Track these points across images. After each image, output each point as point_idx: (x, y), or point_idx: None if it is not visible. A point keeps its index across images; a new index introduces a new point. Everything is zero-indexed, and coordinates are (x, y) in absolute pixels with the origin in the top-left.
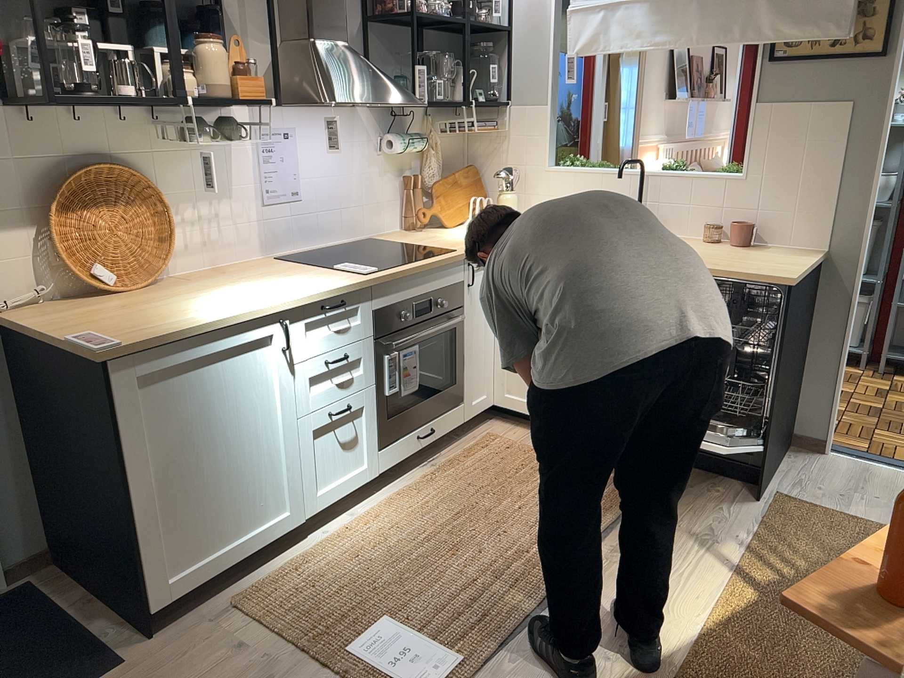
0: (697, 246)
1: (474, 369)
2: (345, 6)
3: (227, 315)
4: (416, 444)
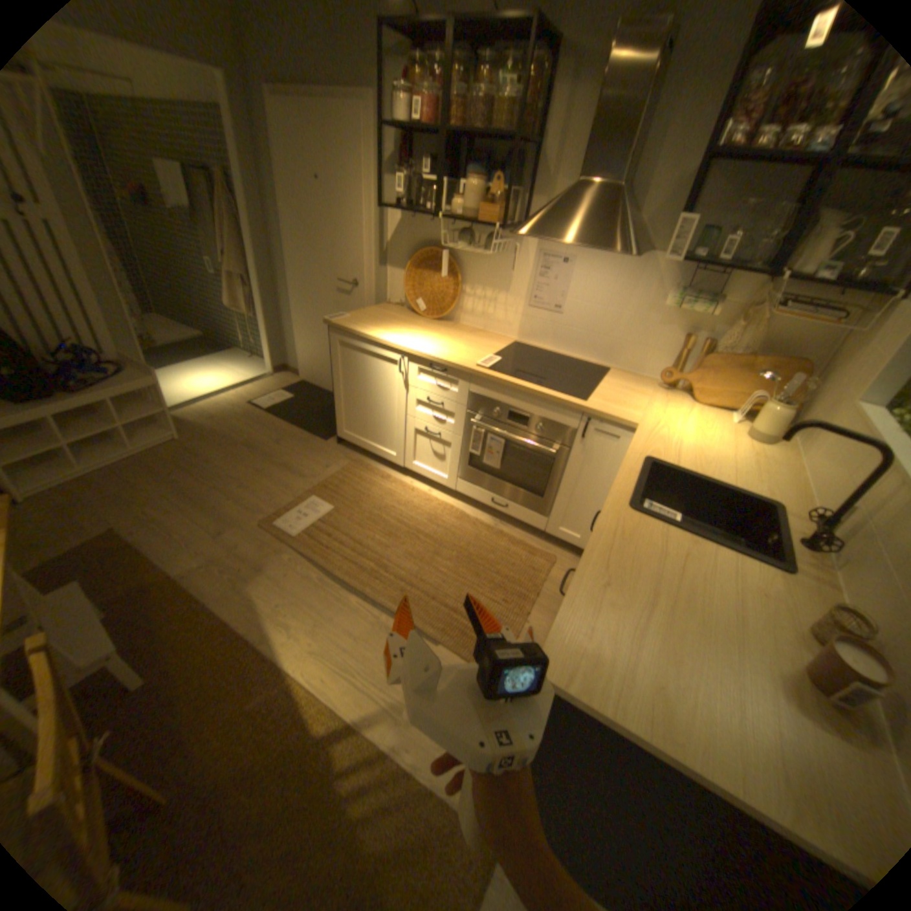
0: (760, 605)
1: (570, 506)
2: (685, 142)
3: (379, 336)
4: (489, 500)
